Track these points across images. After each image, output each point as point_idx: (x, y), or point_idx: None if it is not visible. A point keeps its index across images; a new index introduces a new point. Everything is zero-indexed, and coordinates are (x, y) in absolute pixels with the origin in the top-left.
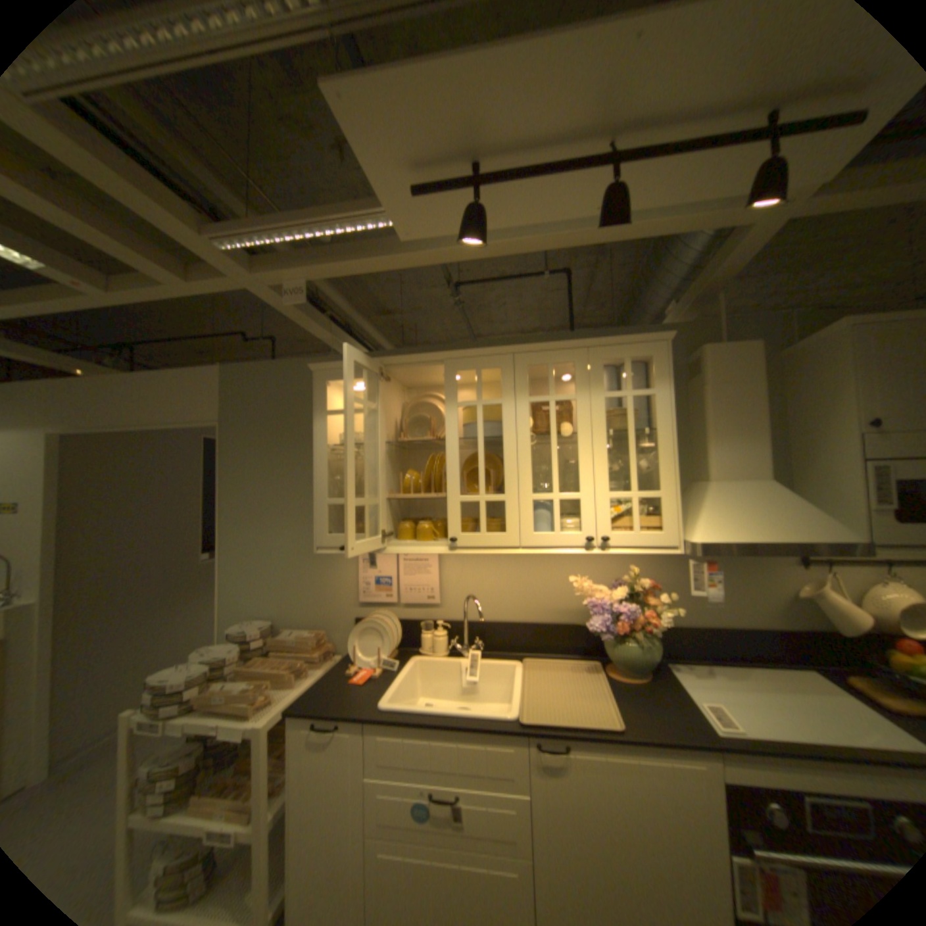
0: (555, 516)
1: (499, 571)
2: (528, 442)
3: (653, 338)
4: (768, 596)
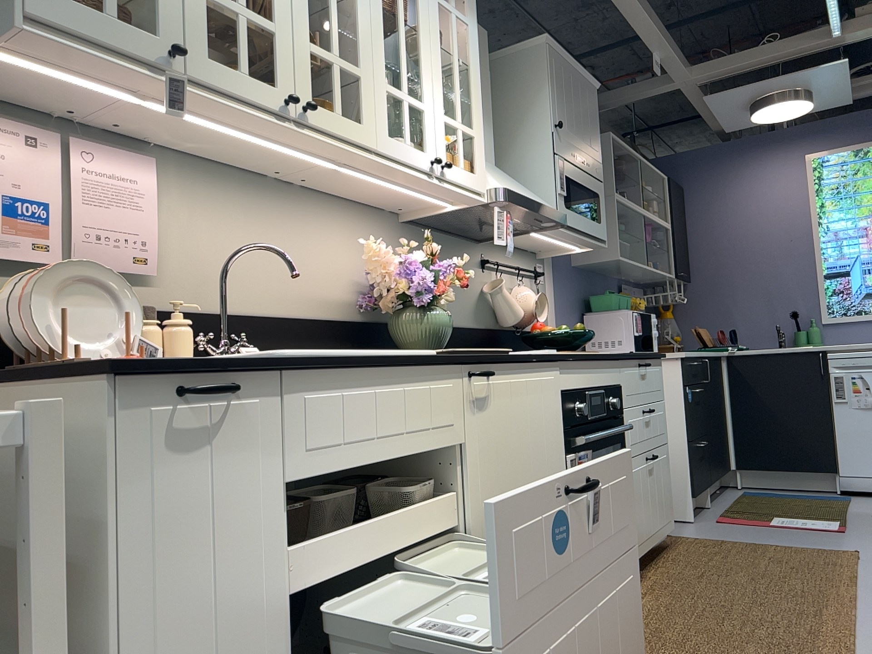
0: (404, 121)
1: (248, 229)
2: (380, 9)
3: None
4: (468, 293)
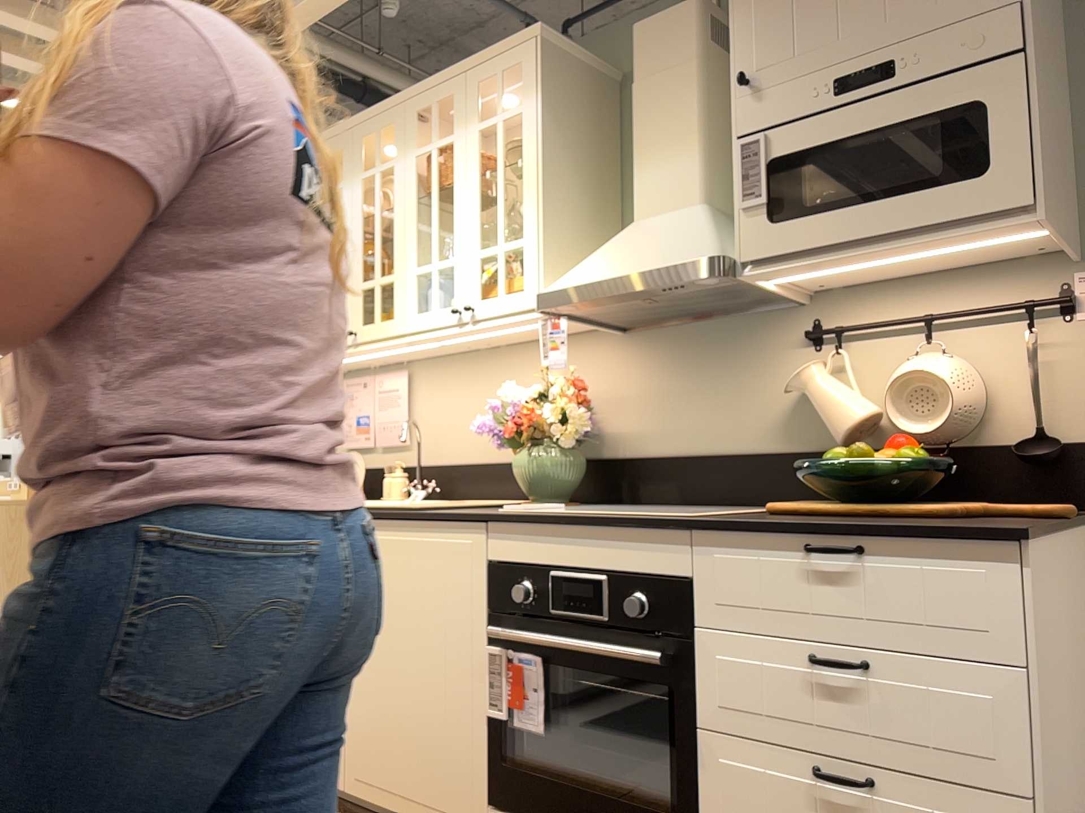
0: (432, 289)
1: (463, 396)
2: (412, 205)
3: (519, 40)
4: (760, 398)
